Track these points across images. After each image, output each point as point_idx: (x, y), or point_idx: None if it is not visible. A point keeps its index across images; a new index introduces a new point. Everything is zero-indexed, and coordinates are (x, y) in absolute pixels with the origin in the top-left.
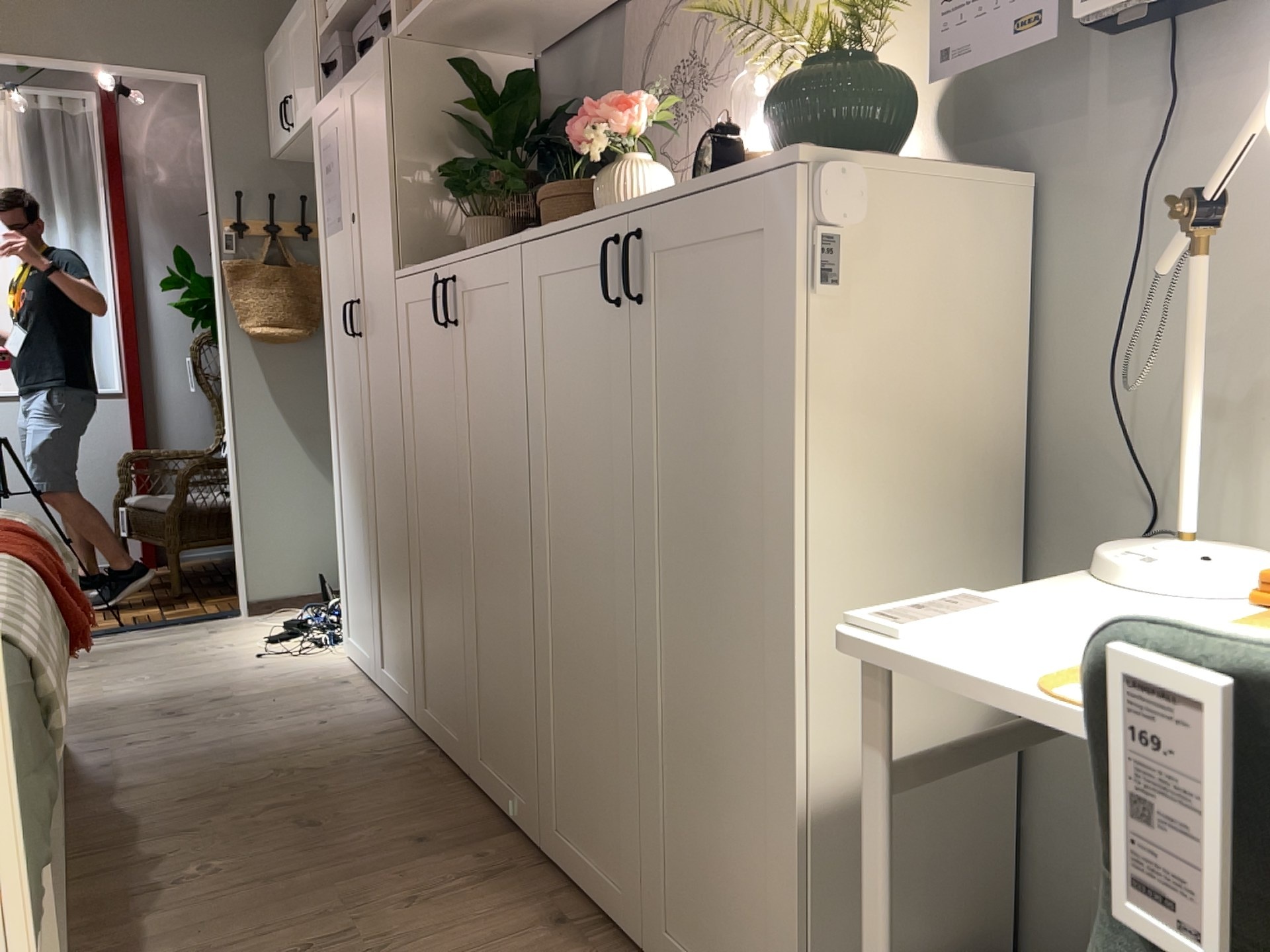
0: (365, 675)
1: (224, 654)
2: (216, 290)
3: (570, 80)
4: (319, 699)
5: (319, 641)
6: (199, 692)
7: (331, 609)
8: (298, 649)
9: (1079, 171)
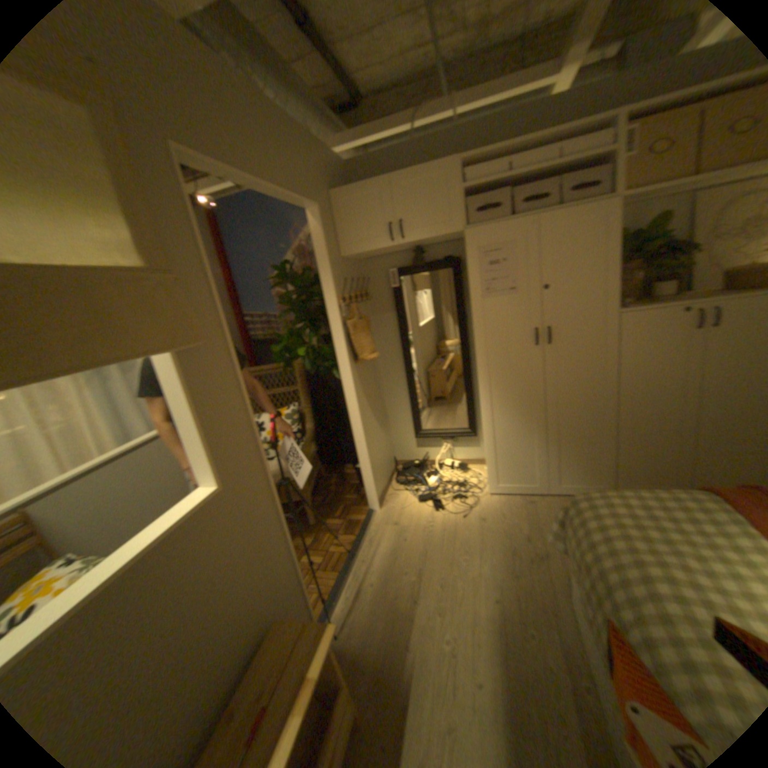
0: (525, 497)
1: (448, 528)
2: (340, 341)
3: (630, 223)
4: (552, 514)
5: (457, 499)
6: (509, 545)
7: (428, 484)
8: (463, 506)
9: None
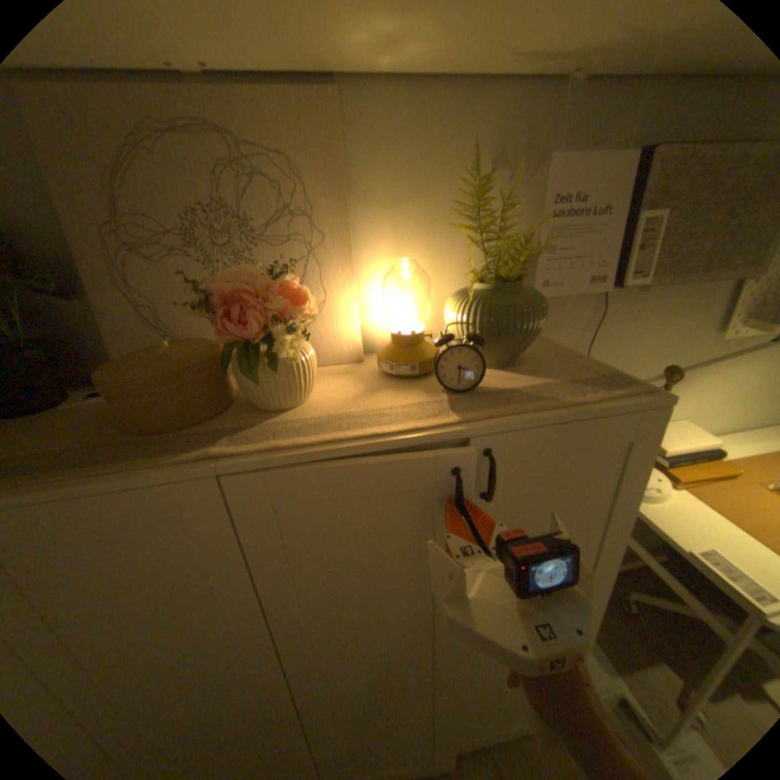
0: None
1: None
2: None
3: None
4: None
5: None
6: None
7: None
8: None
9: (554, 332)
